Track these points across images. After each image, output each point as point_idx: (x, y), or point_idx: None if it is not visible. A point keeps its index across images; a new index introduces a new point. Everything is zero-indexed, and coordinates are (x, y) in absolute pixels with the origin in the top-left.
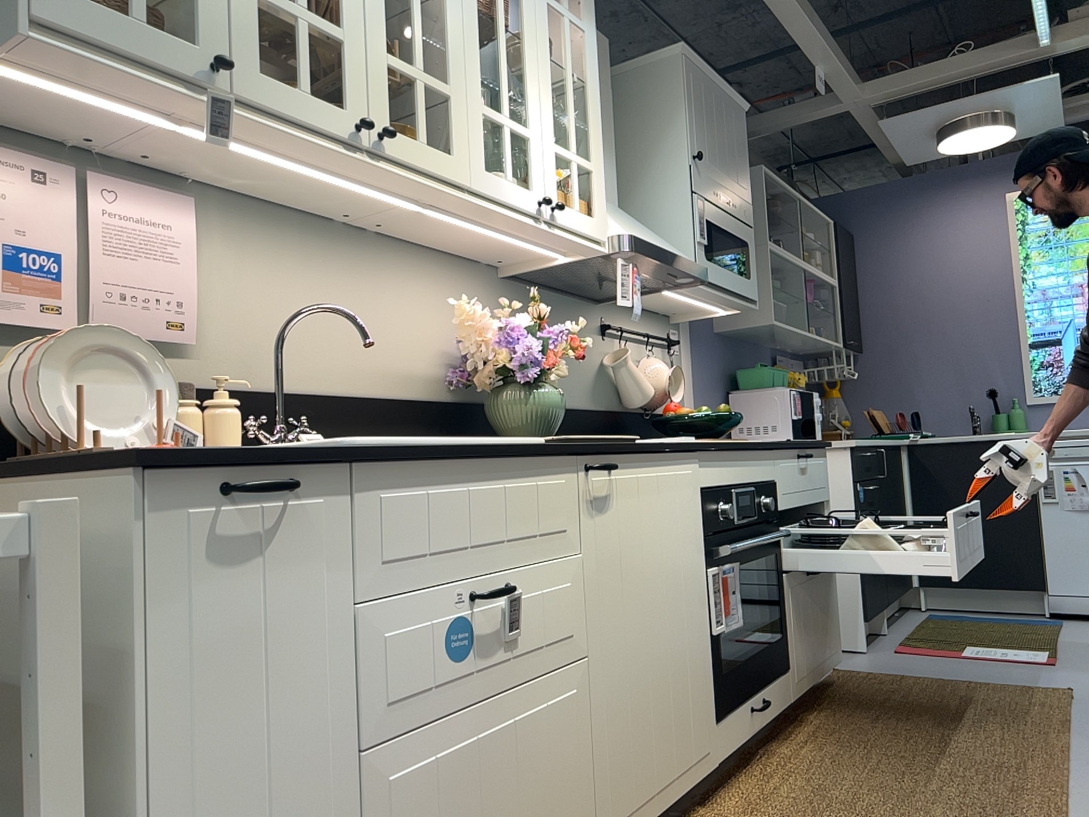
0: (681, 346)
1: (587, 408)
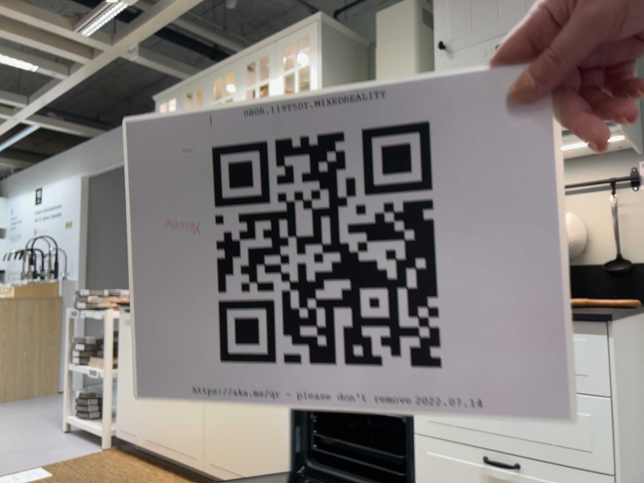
0: None
1: None
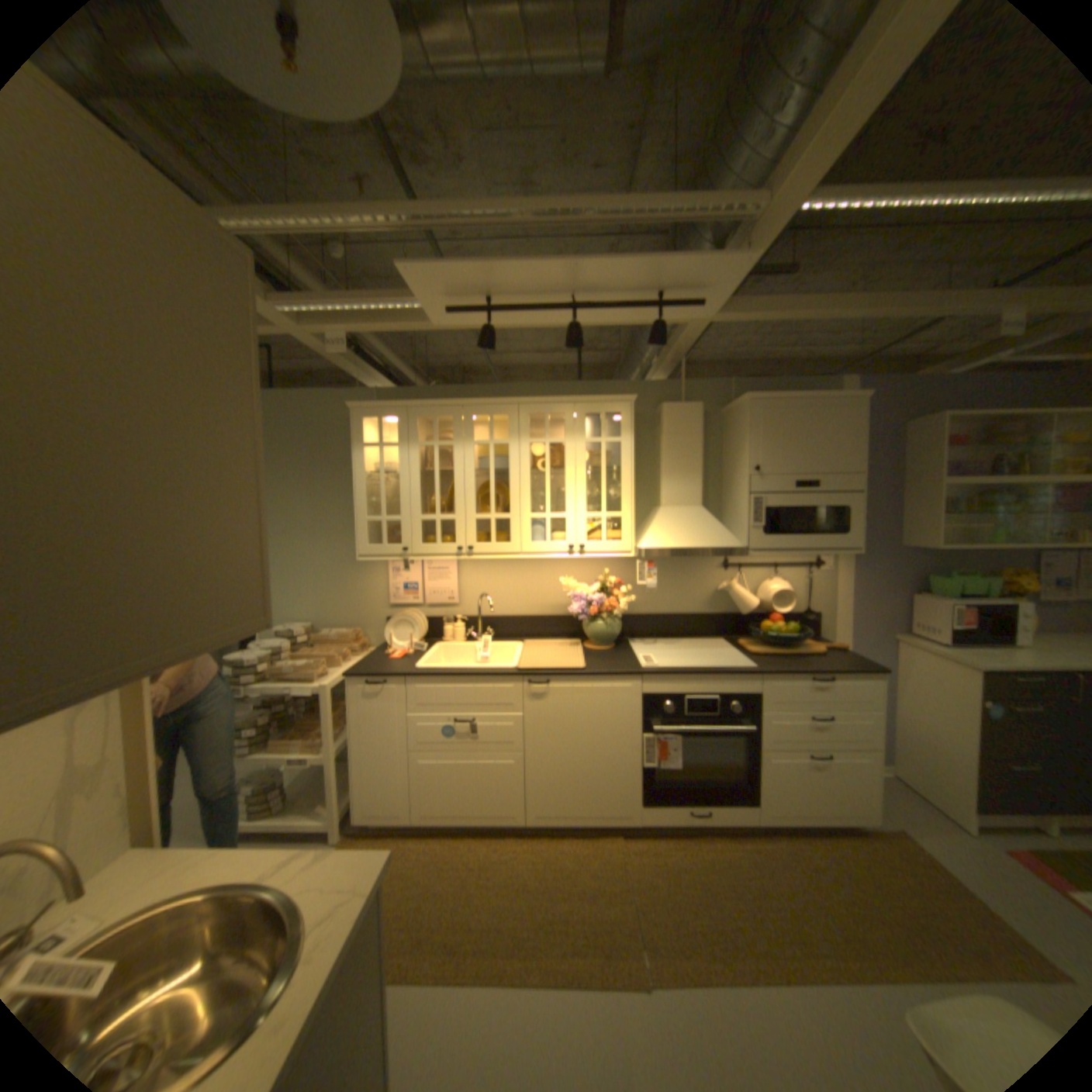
0: (832, 564)
1: (699, 613)
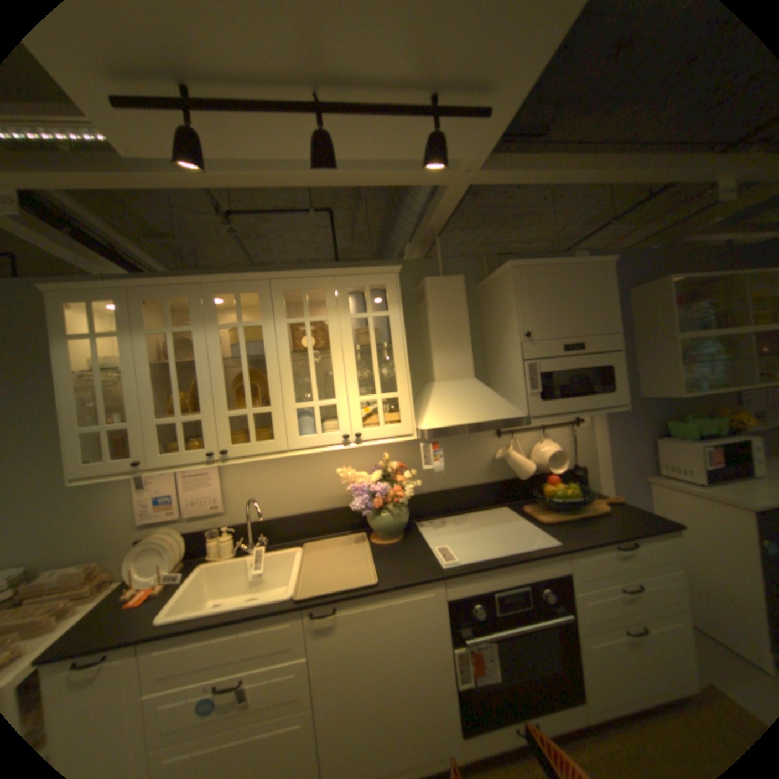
0: (589, 421)
1: (480, 483)
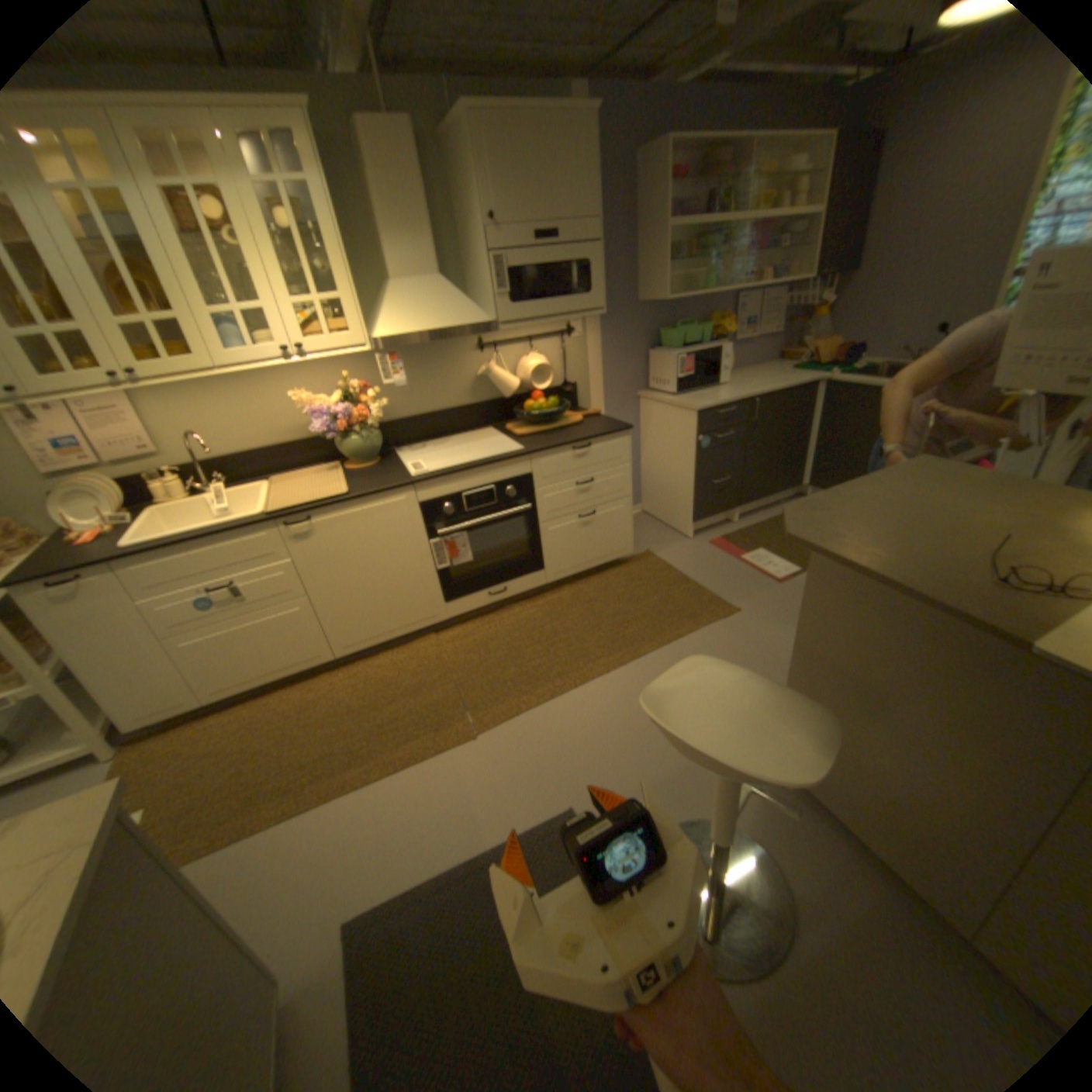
0: (581, 330)
1: (464, 405)
